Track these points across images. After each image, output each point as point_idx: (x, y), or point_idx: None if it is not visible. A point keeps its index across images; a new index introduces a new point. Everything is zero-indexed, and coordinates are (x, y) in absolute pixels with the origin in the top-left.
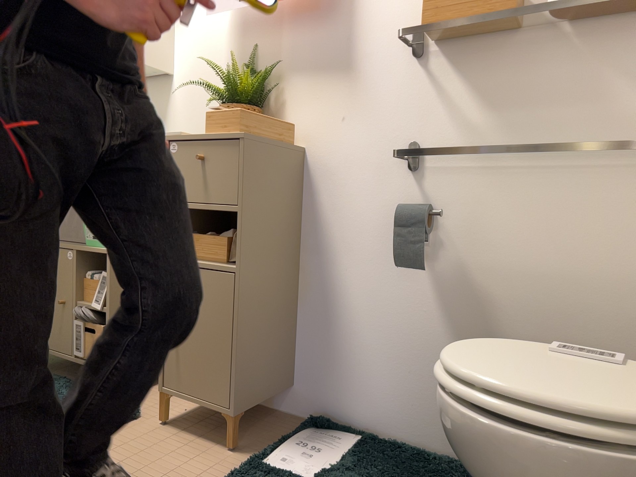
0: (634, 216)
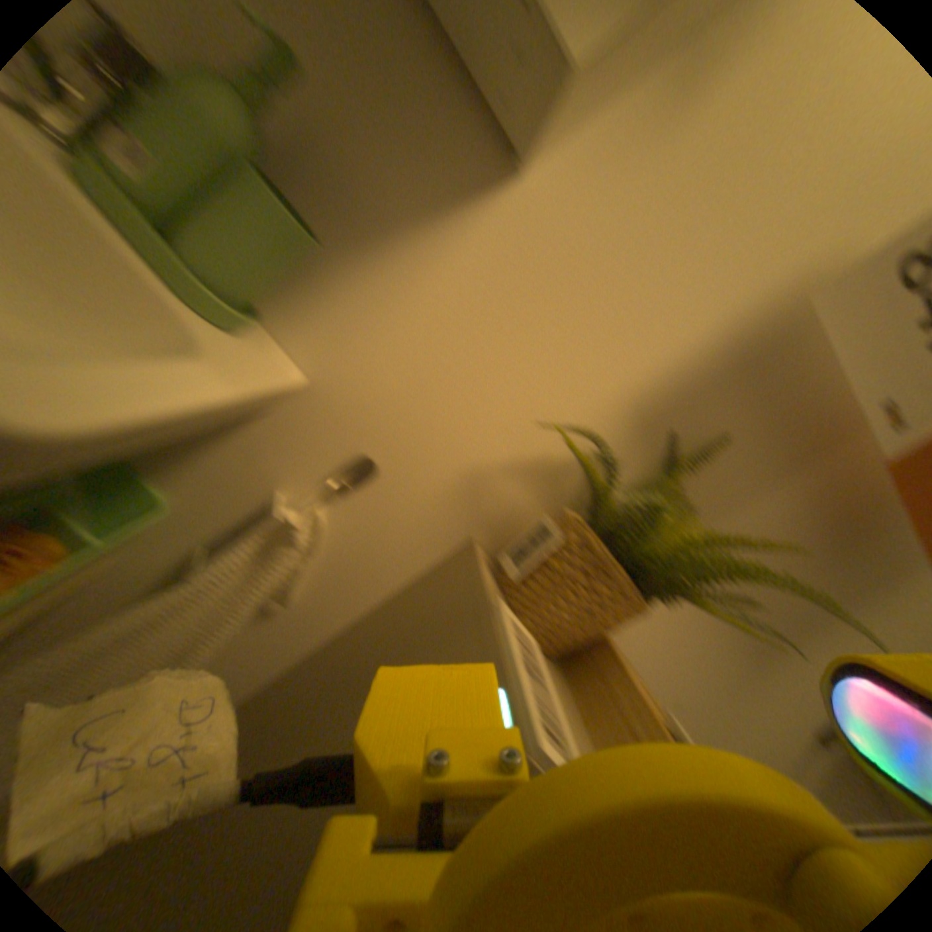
0: None
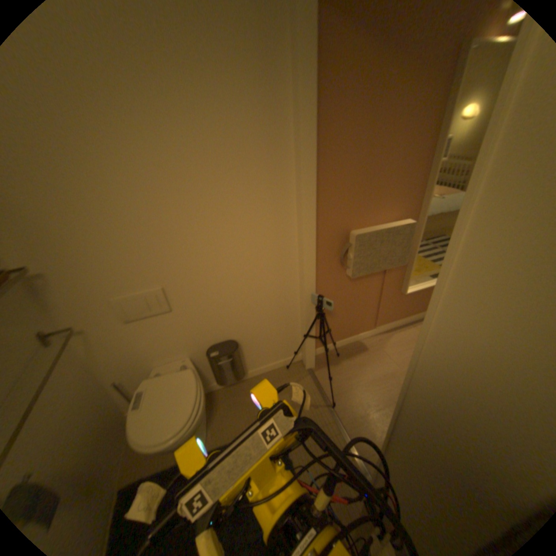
0: (58, 368)
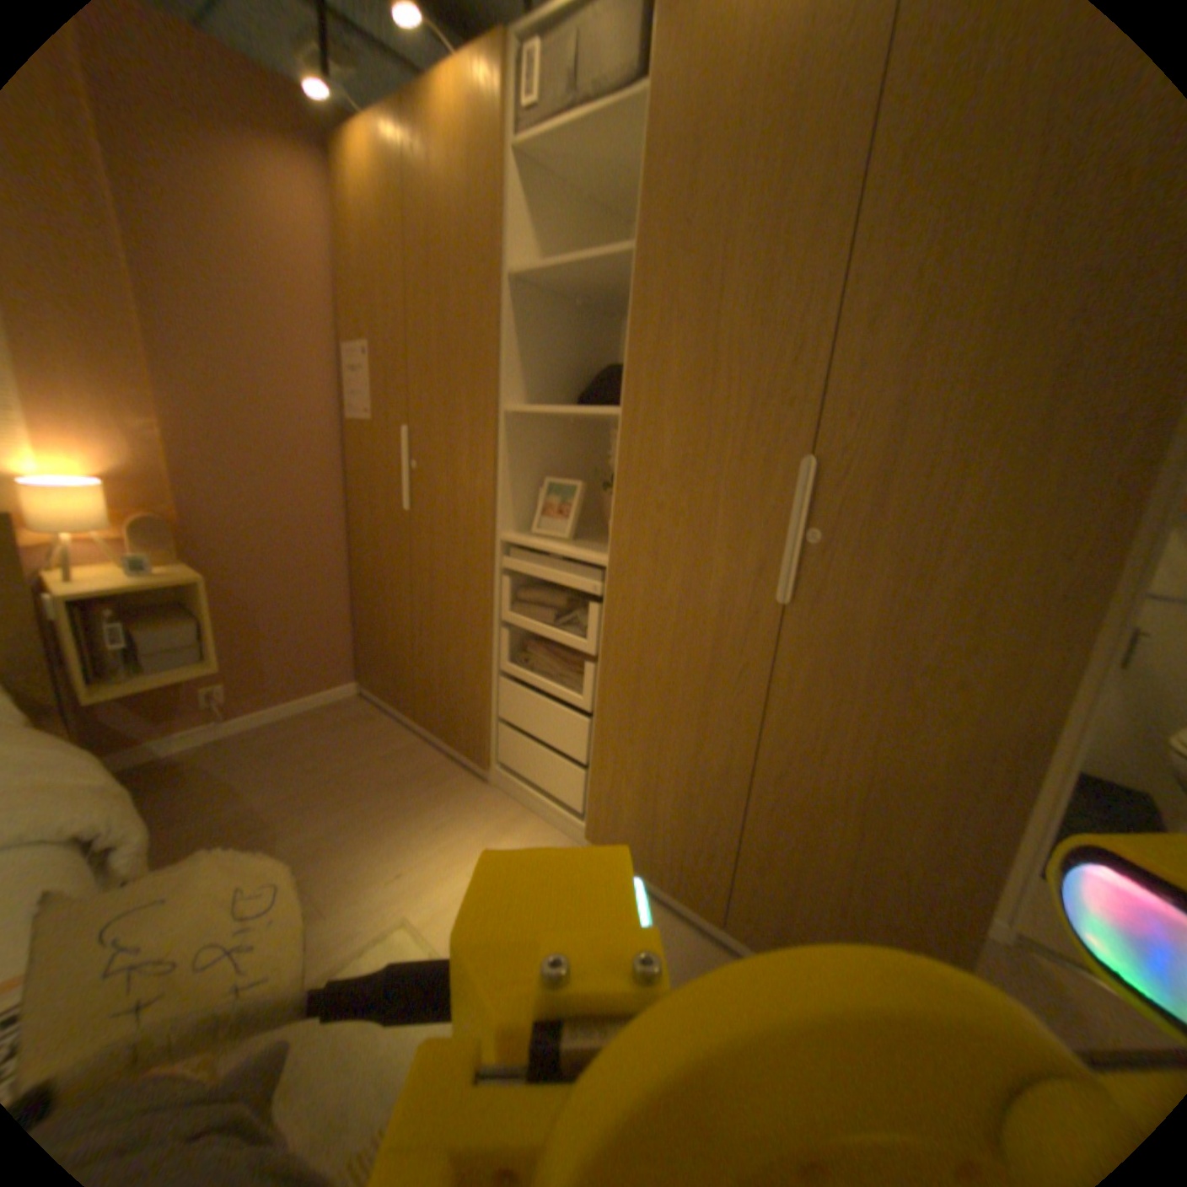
0: None
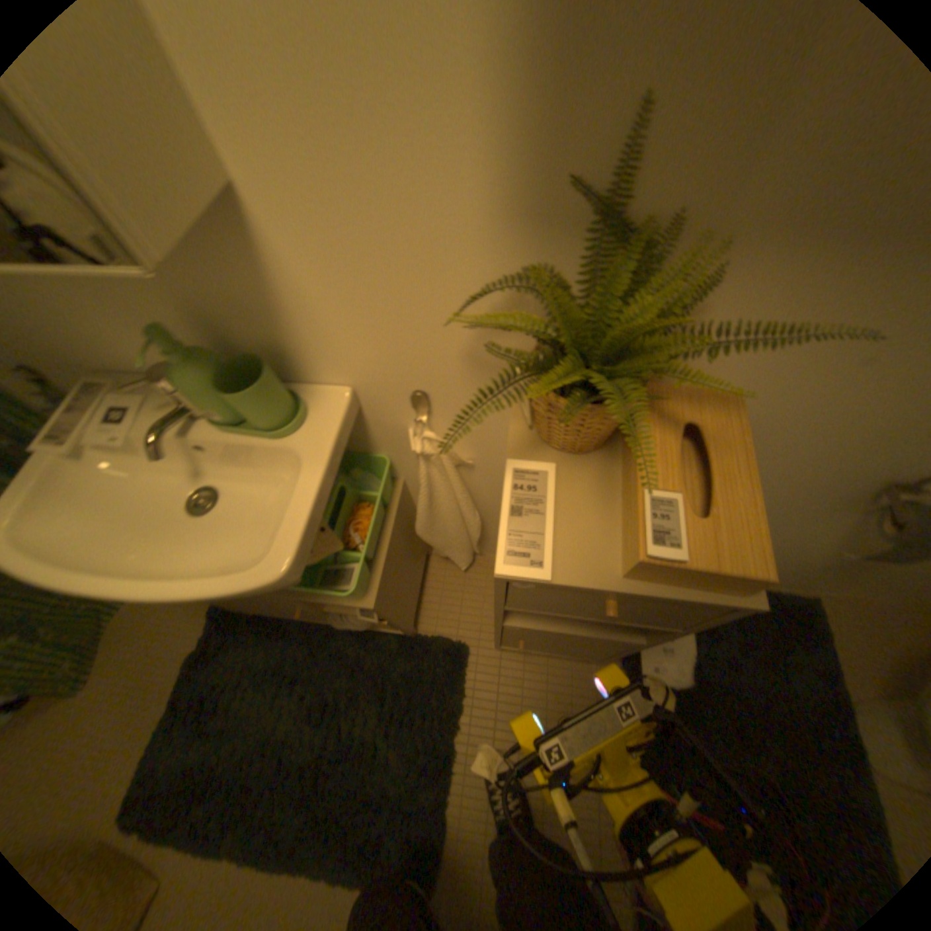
0: None
